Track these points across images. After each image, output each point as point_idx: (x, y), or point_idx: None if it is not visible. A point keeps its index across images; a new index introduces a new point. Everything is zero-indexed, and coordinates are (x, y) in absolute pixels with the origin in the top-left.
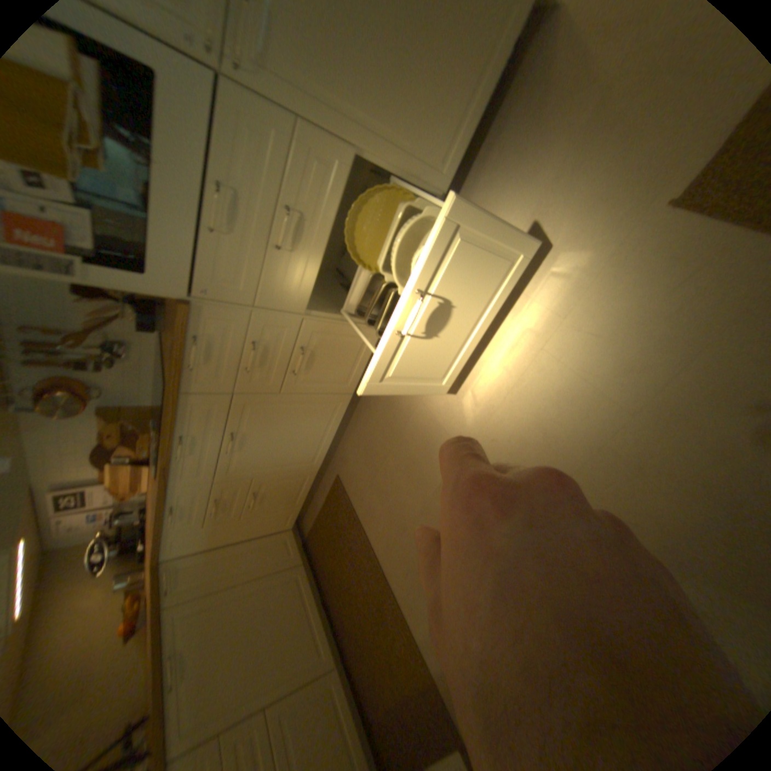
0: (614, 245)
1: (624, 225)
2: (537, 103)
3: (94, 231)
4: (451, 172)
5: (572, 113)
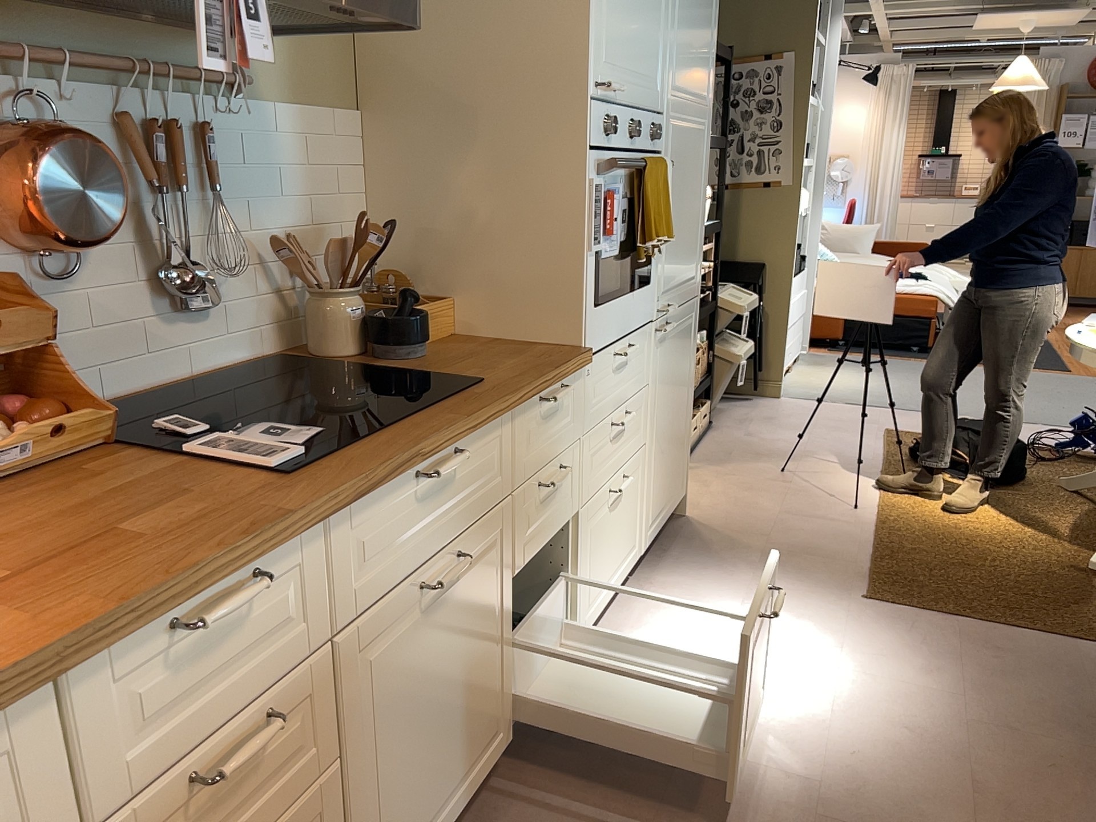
0: (838, 612)
1: (835, 604)
2: (695, 545)
3: (610, 254)
4: (649, 538)
5: (737, 555)
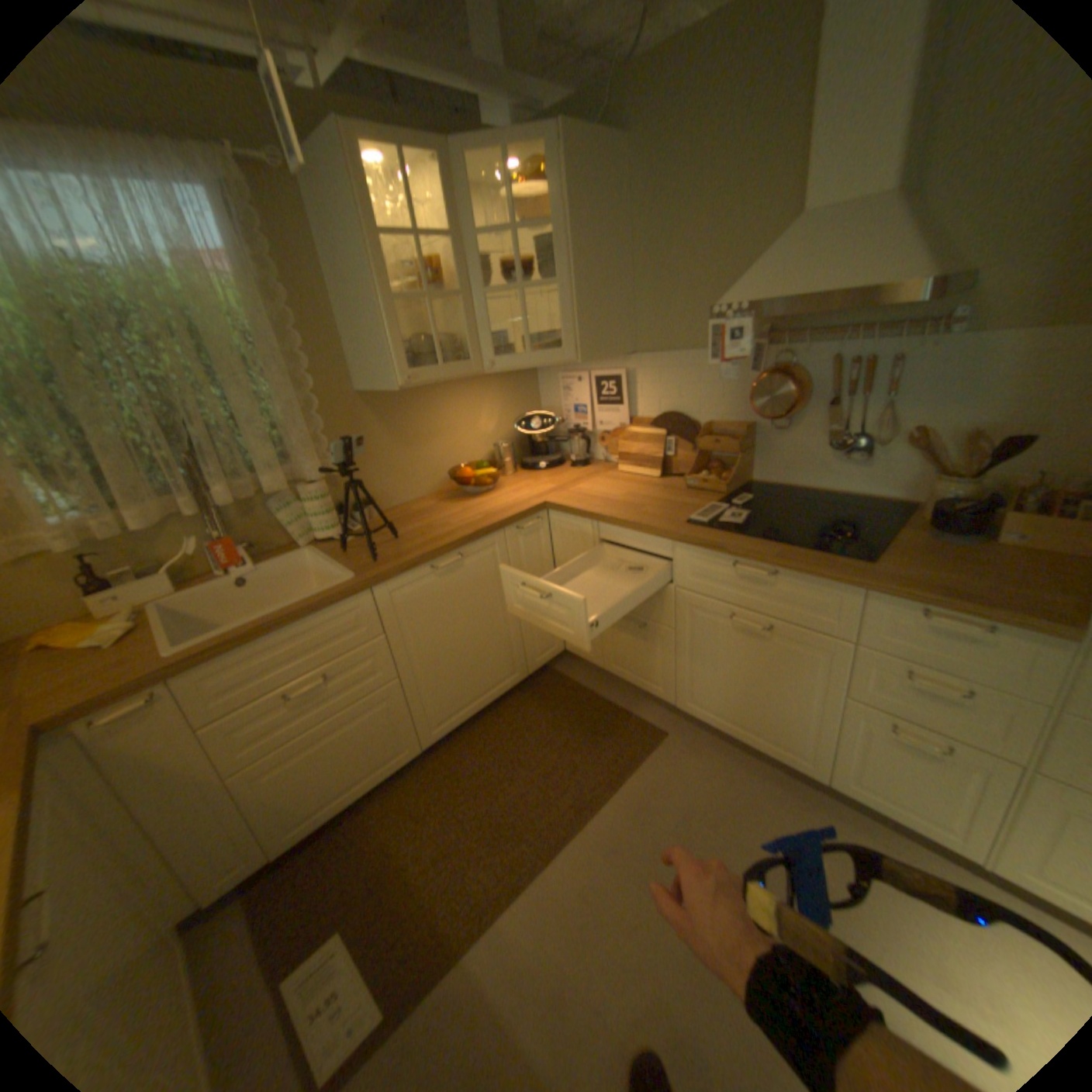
0: None
1: None
2: None
3: None
4: None
5: None
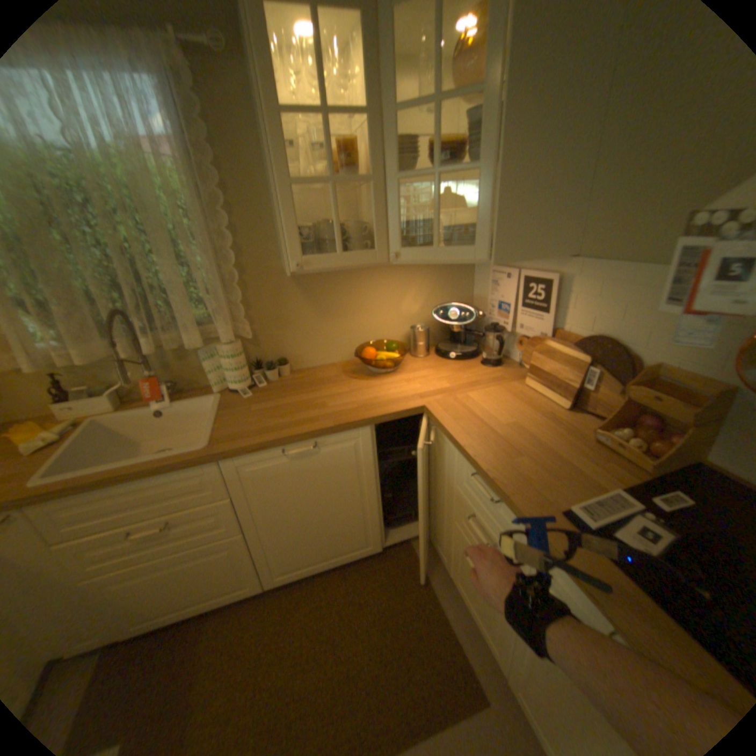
0: None
1: None
2: None
3: None
4: None
5: None
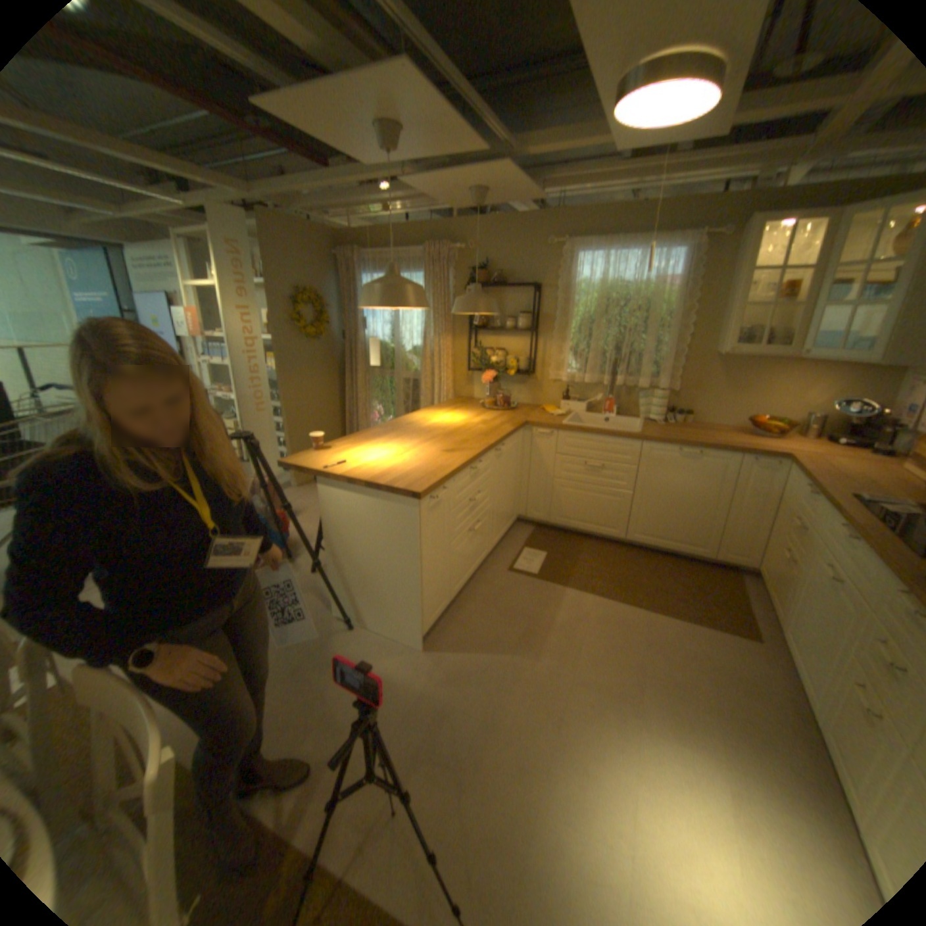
0: None
1: None
2: None
3: None
4: None
5: None
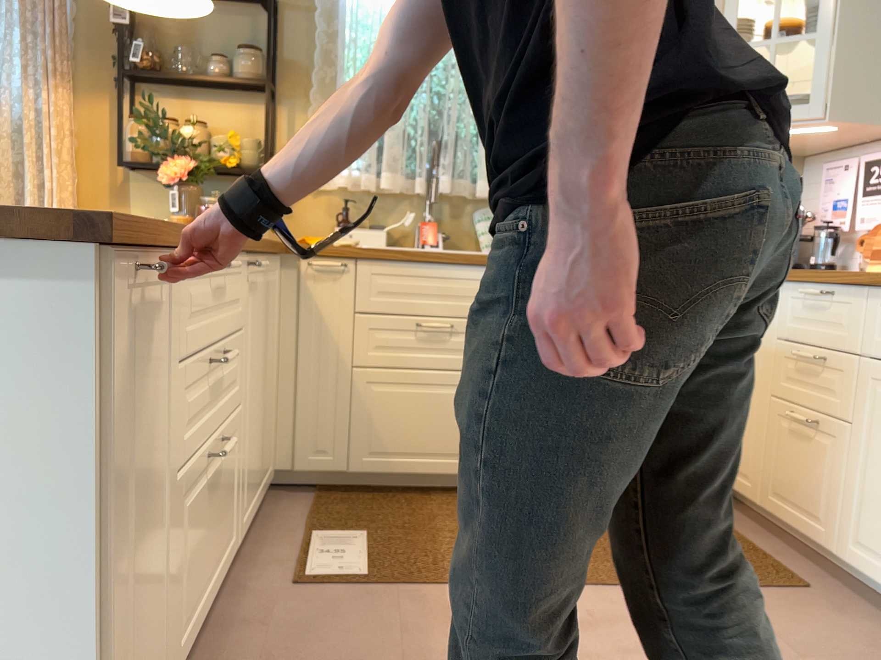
0: None
1: None
2: None
3: None
4: None
5: None
